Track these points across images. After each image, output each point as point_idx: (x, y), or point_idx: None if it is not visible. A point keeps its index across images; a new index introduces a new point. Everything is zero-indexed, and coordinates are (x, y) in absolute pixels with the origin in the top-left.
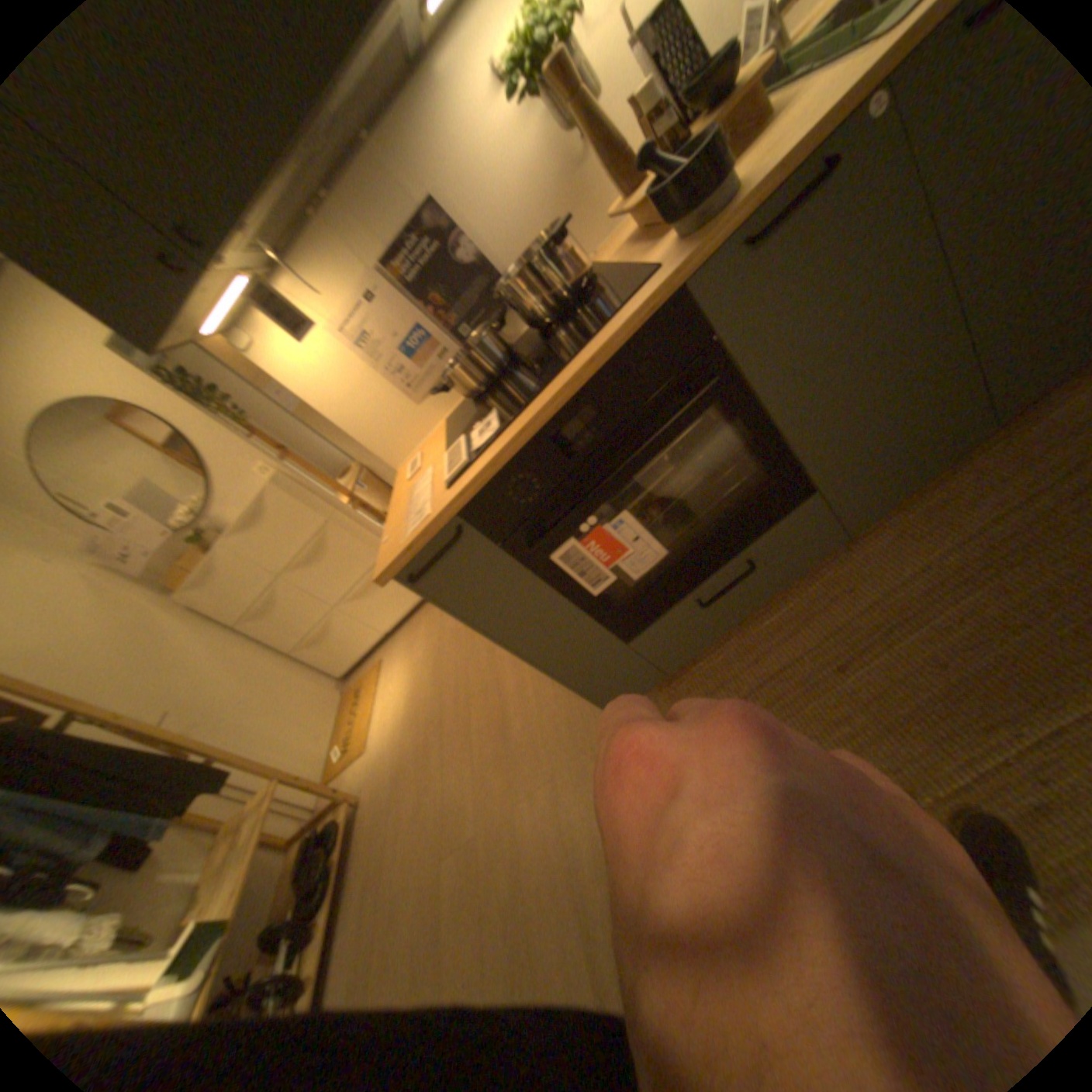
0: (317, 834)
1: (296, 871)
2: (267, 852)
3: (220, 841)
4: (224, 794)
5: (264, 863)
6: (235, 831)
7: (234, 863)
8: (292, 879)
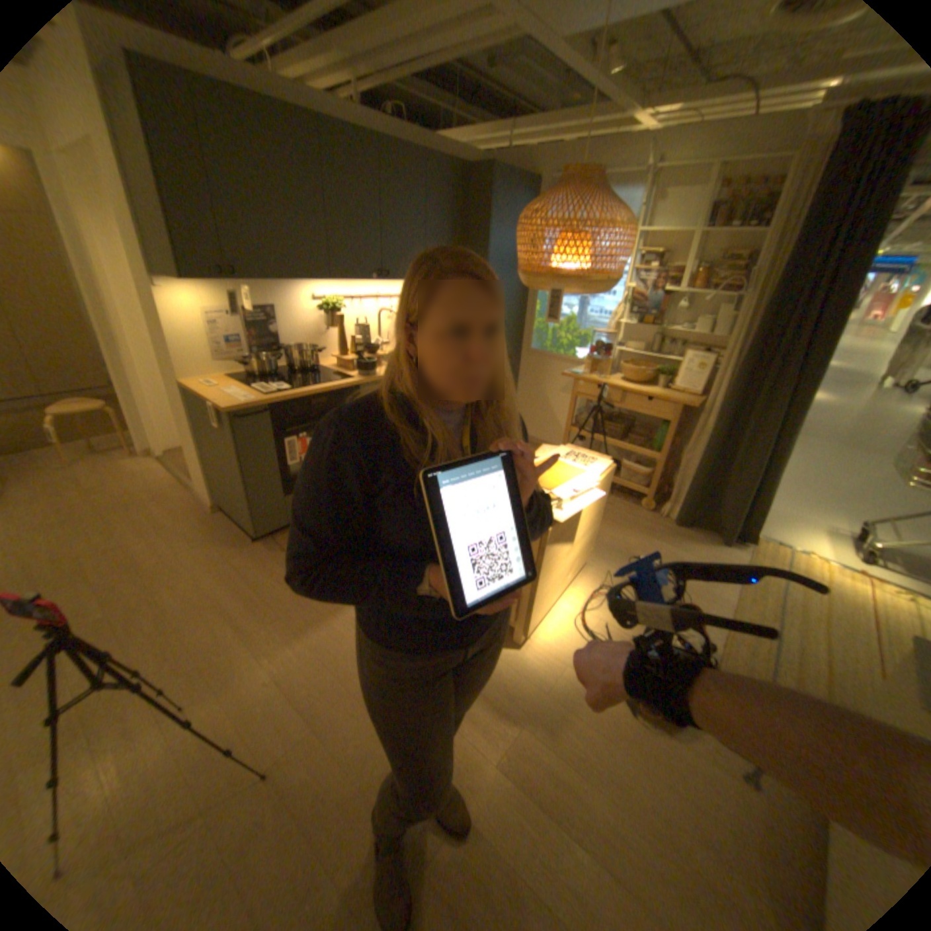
0: None
1: None
2: None
3: None
4: None
5: None
6: None
7: None
8: None
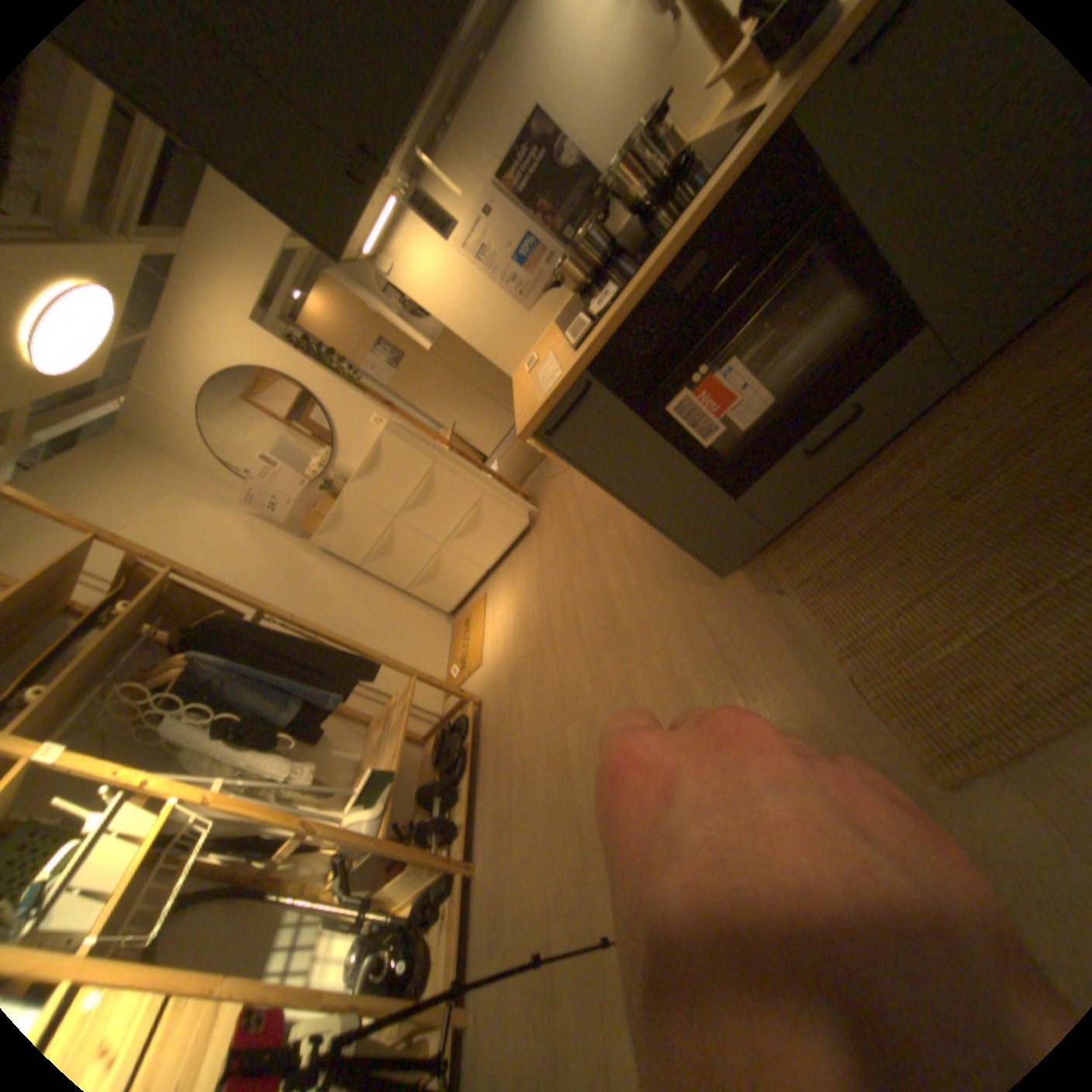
0: (451, 726)
1: (437, 753)
2: (410, 744)
3: (375, 727)
4: (371, 696)
5: (408, 752)
6: (387, 717)
7: (392, 736)
8: (434, 761)
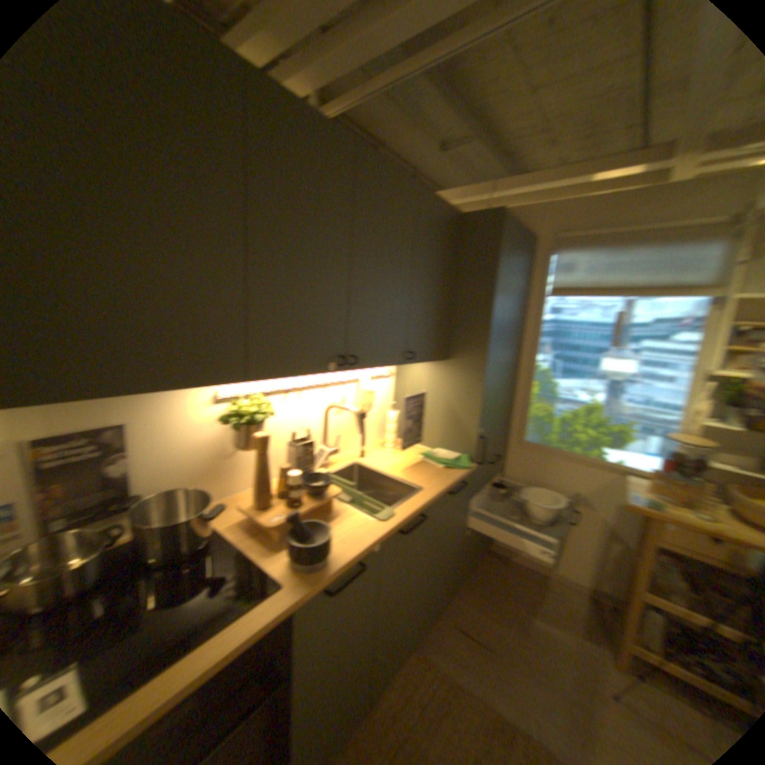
0: None
1: None
2: None
3: None
4: None
5: None
6: None
7: None
8: None
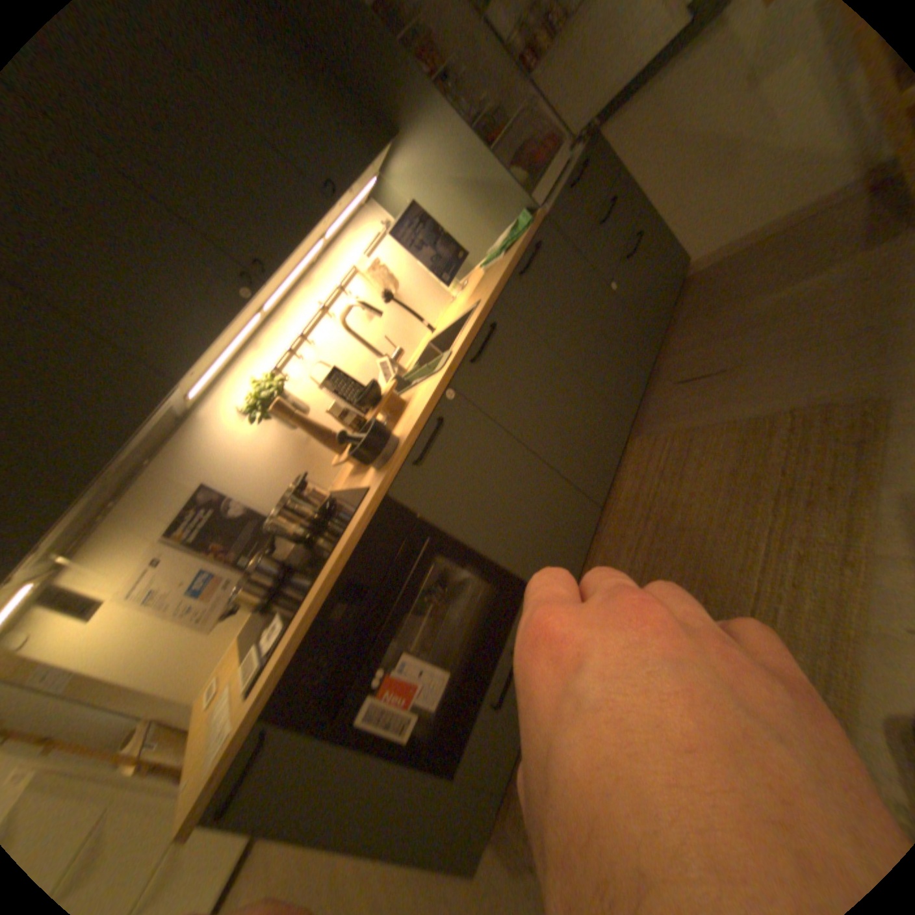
0: None
1: None
2: None
3: None
4: None
5: None
6: None
7: None
8: None
